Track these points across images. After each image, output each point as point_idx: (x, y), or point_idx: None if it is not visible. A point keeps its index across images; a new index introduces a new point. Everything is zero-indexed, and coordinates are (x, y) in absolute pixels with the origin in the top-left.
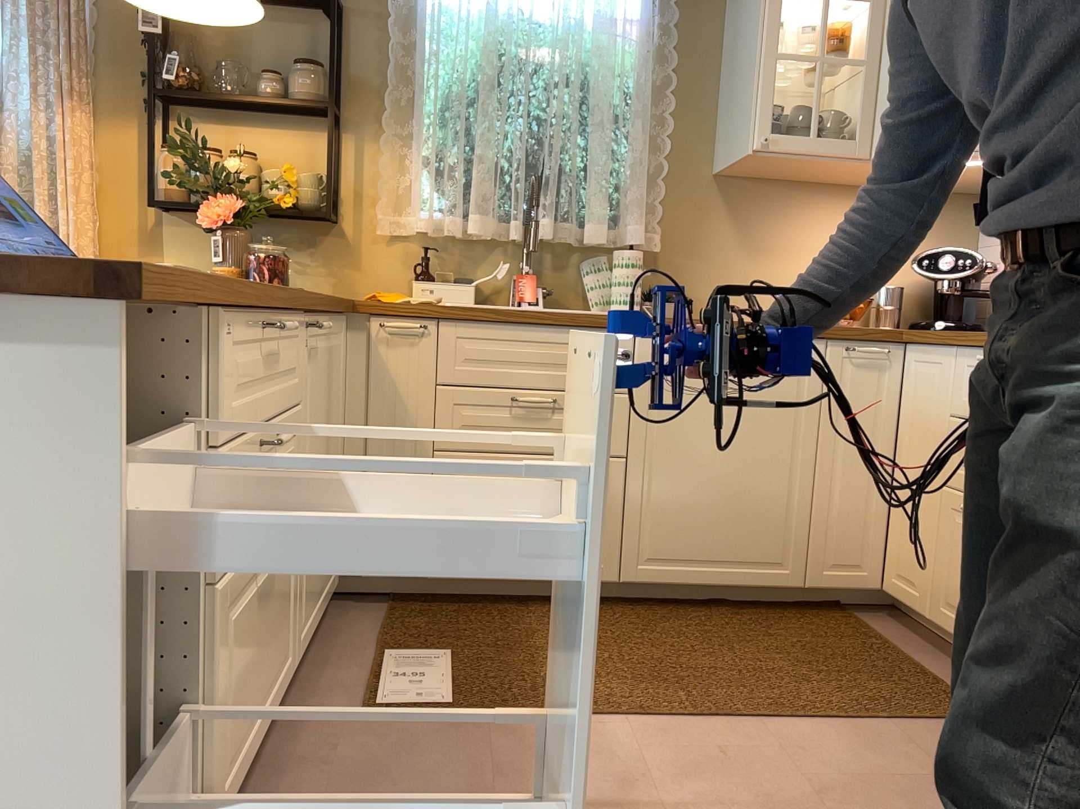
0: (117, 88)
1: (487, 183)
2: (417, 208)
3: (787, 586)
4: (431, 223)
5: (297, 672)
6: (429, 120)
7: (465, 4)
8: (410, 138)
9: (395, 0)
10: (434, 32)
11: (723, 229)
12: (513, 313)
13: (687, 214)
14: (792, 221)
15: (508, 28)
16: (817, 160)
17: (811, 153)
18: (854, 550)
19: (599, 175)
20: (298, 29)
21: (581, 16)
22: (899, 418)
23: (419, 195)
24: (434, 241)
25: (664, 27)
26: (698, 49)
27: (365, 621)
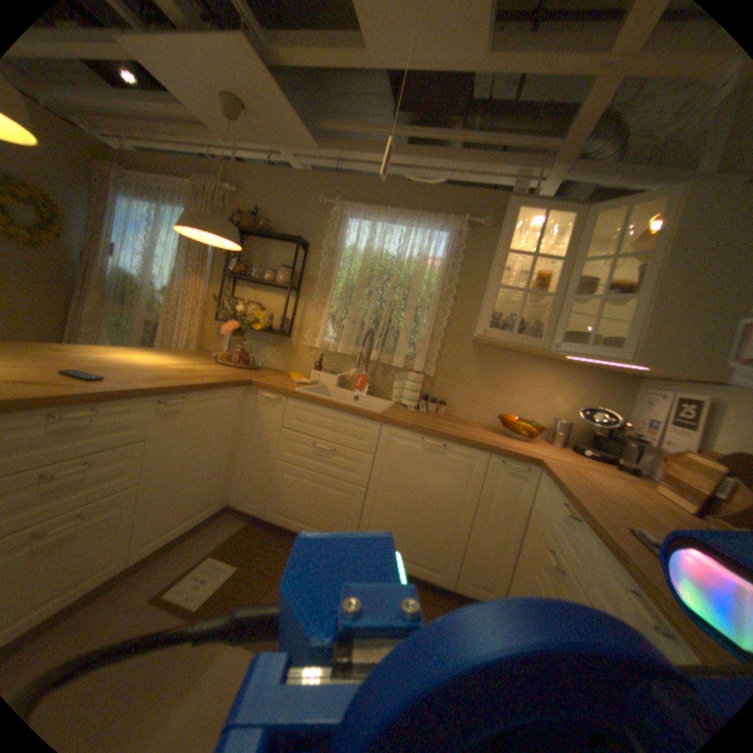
0: (218, 270)
1: (350, 330)
2: (321, 337)
3: (443, 588)
4: (326, 345)
5: (159, 558)
6: (332, 298)
7: (356, 246)
8: (325, 305)
9: (327, 242)
10: (341, 258)
11: (471, 372)
12: (320, 402)
13: (453, 360)
14: (512, 374)
15: (377, 259)
16: (516, 347)
17: (512, 343)
18: (488, 581)
19: (404, 335)
20: (289, 252)
21: (411, 255)
22: (533, 511)
23: (323, 331)
24: (328, 353)
25: (455, 264)
26: (473, 277)
27: (224, 533)
